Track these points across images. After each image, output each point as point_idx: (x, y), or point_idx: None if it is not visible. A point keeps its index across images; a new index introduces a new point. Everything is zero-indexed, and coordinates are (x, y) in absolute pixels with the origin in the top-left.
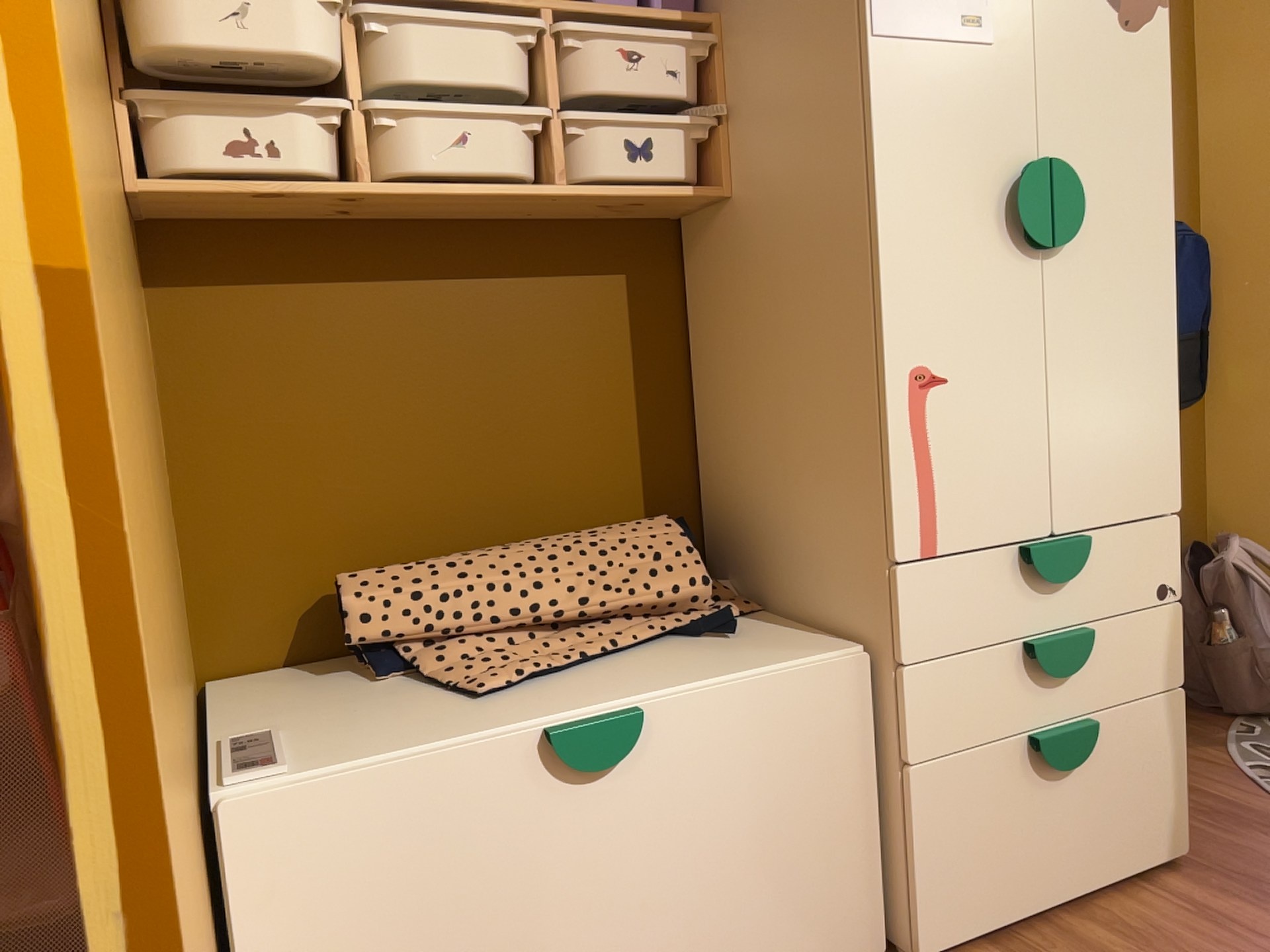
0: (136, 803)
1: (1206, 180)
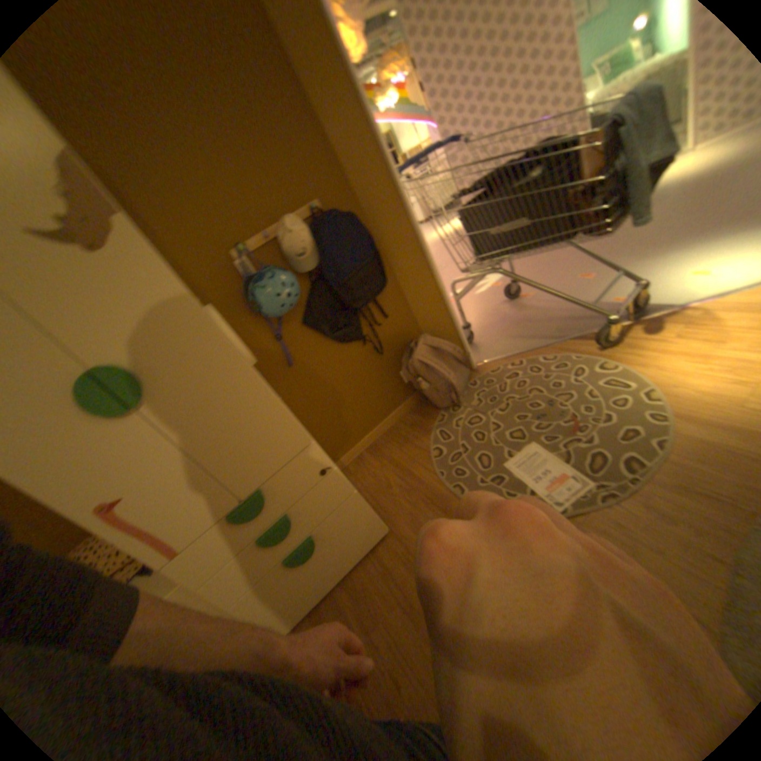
0: None
1: (349, 170)
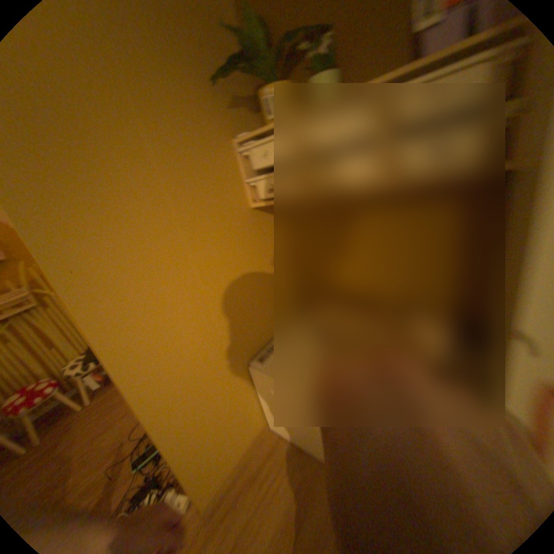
0: (138, 412)
1: None
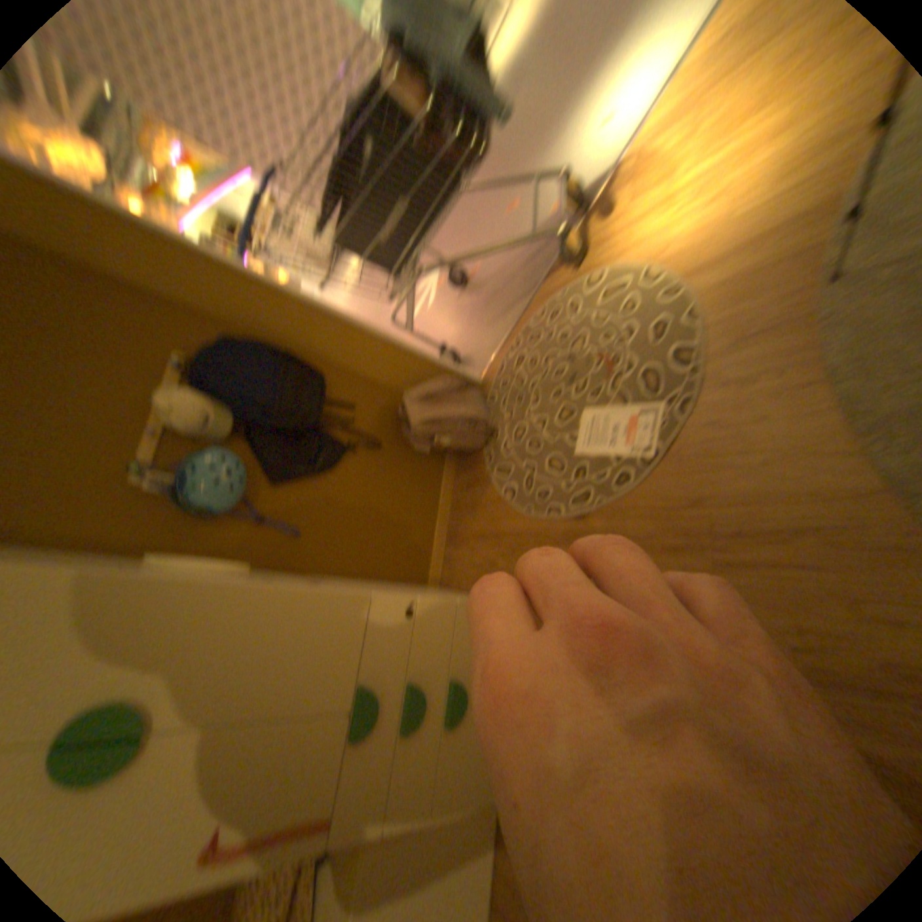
0: None
1: (182, 292)
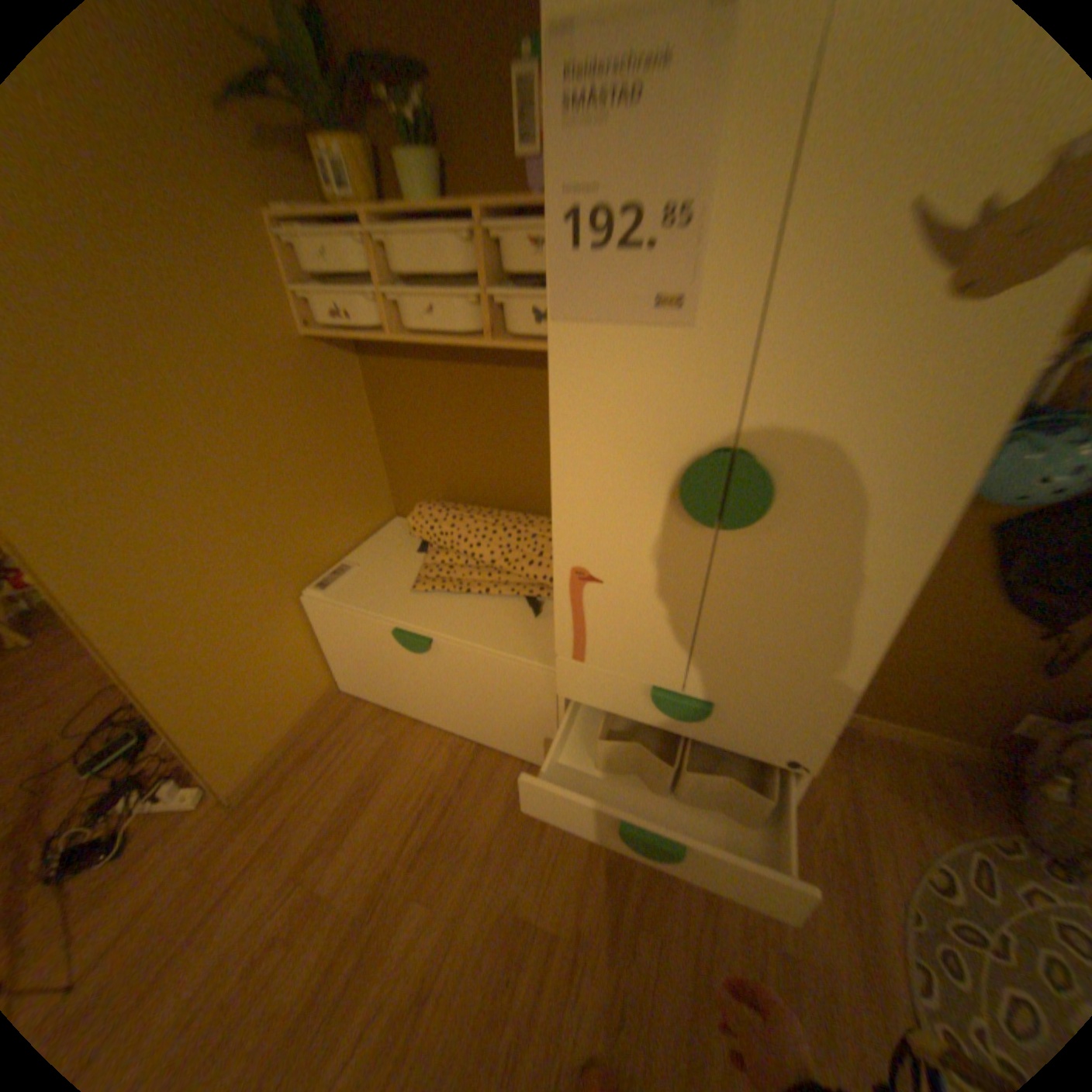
0: (106, 653)
1: None
